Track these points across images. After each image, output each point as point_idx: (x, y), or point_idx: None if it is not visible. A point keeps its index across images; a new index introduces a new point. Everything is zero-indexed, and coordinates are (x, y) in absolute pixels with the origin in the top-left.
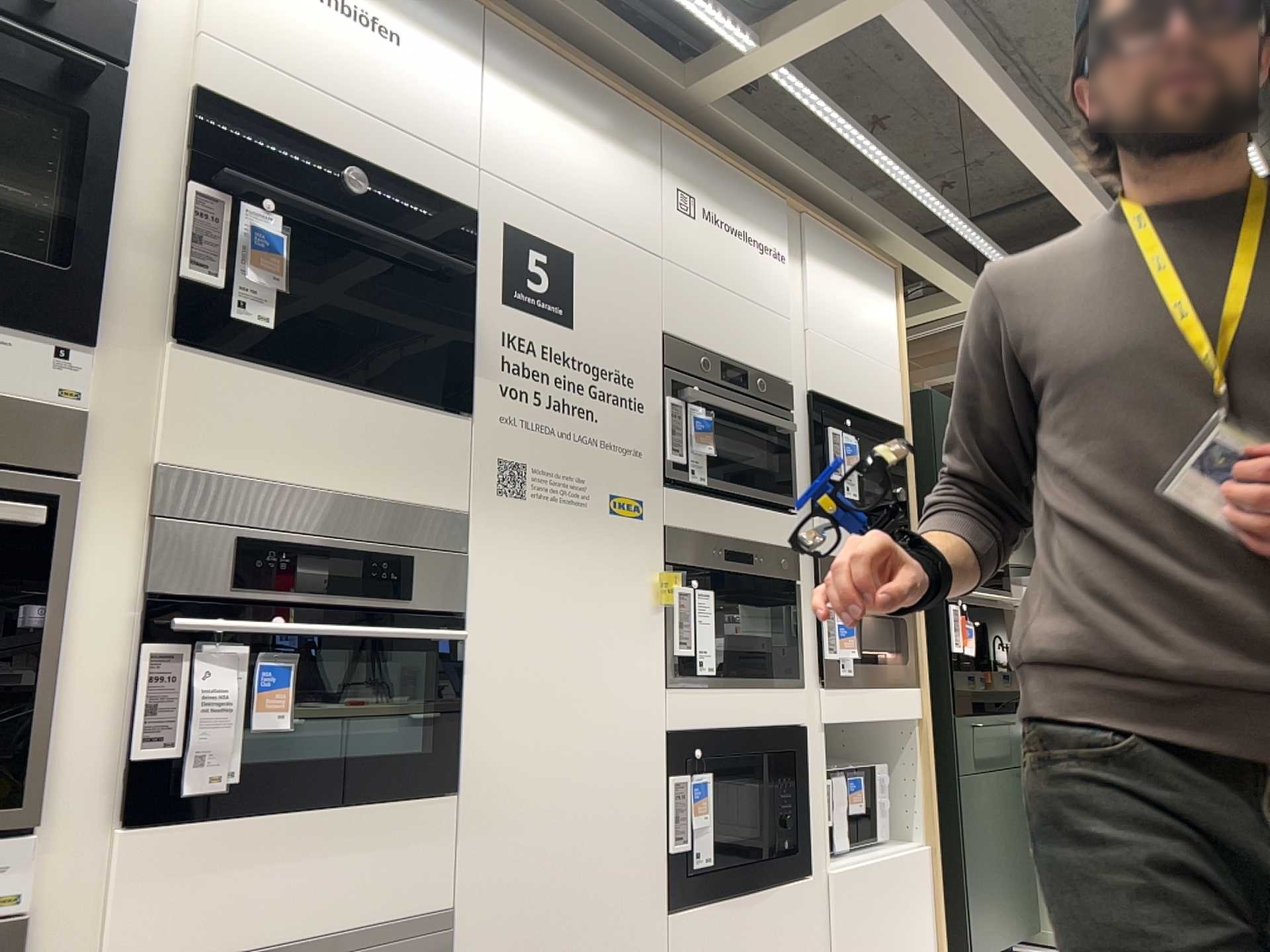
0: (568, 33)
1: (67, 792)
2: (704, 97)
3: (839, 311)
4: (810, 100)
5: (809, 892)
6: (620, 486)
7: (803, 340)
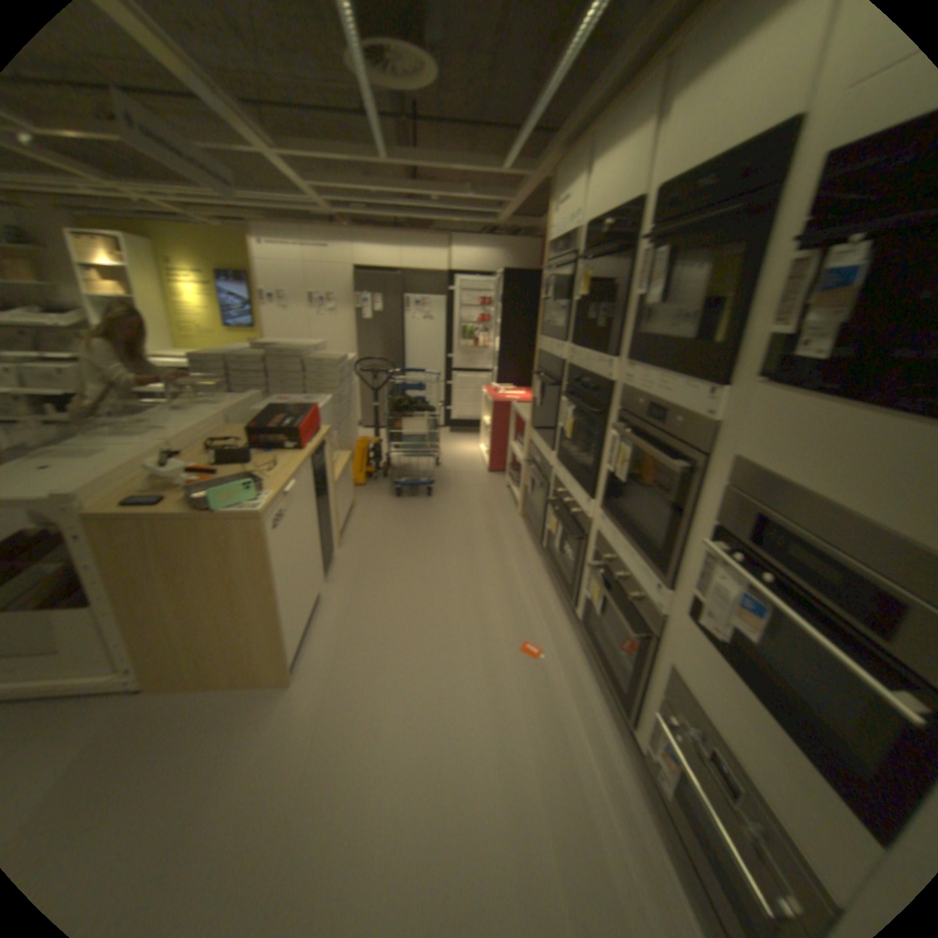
0: None
1: (684, 586)
2: None
3: None
4: None
5: None
6: None
7: None
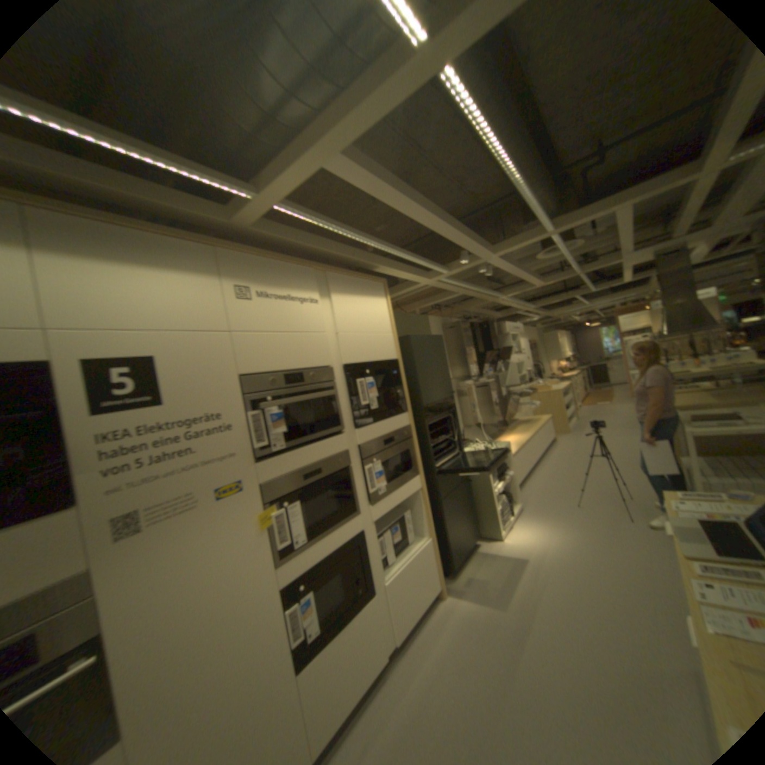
0: (128, 202)
1: None
2: (244, 224)
3: (357, 316)
4: (309, 216)
5: (375, 604)
6: (223, 480)
7: (338, 339)
